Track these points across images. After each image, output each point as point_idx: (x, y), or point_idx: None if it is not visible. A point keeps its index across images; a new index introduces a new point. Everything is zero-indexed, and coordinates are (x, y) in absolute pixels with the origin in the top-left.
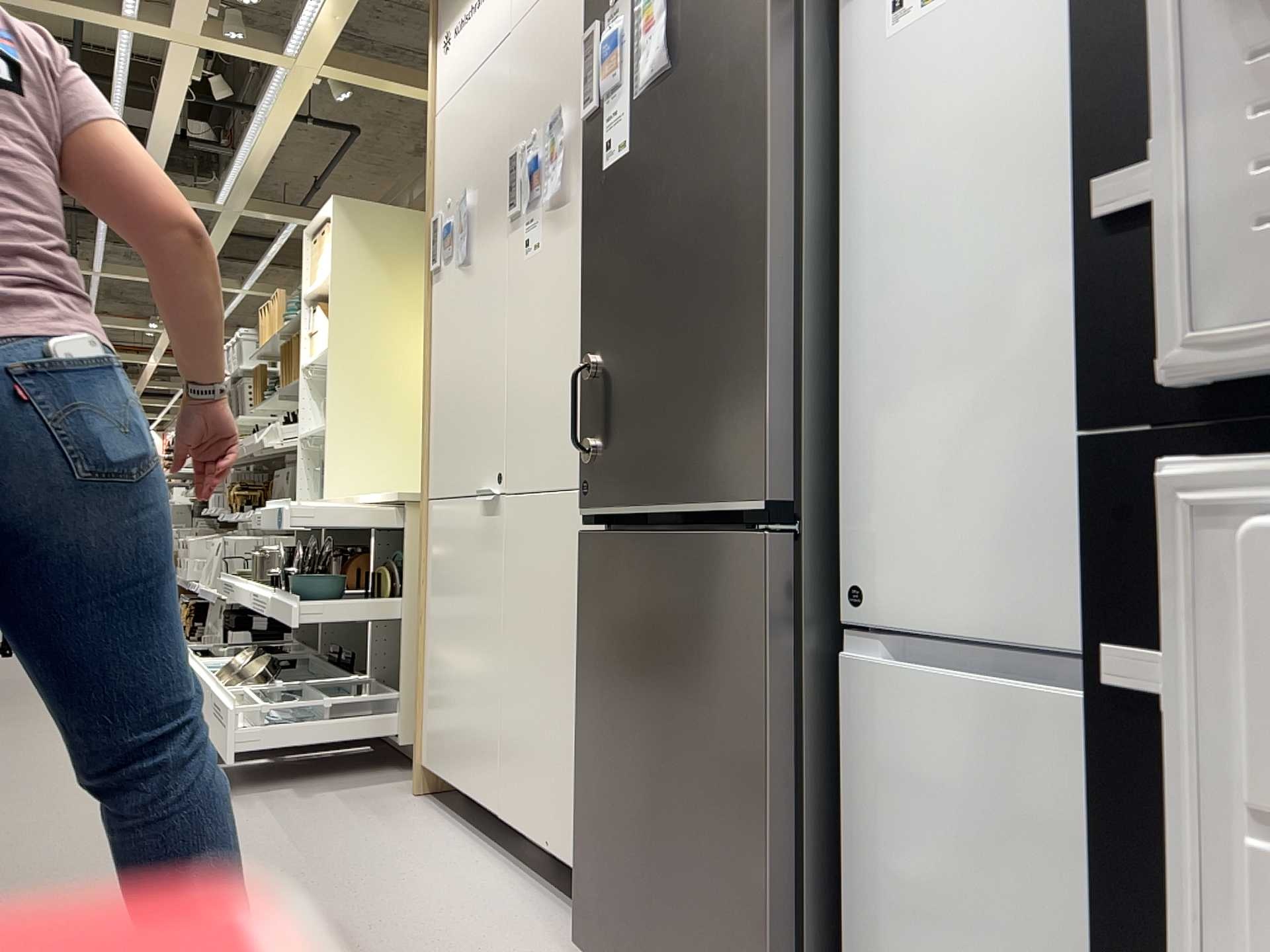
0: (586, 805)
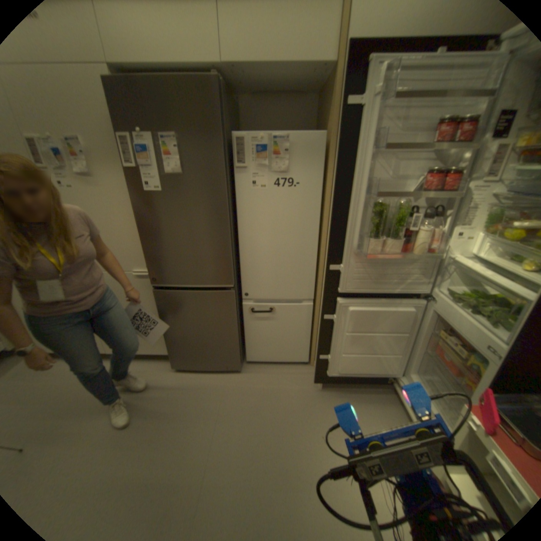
0: (169, 344)
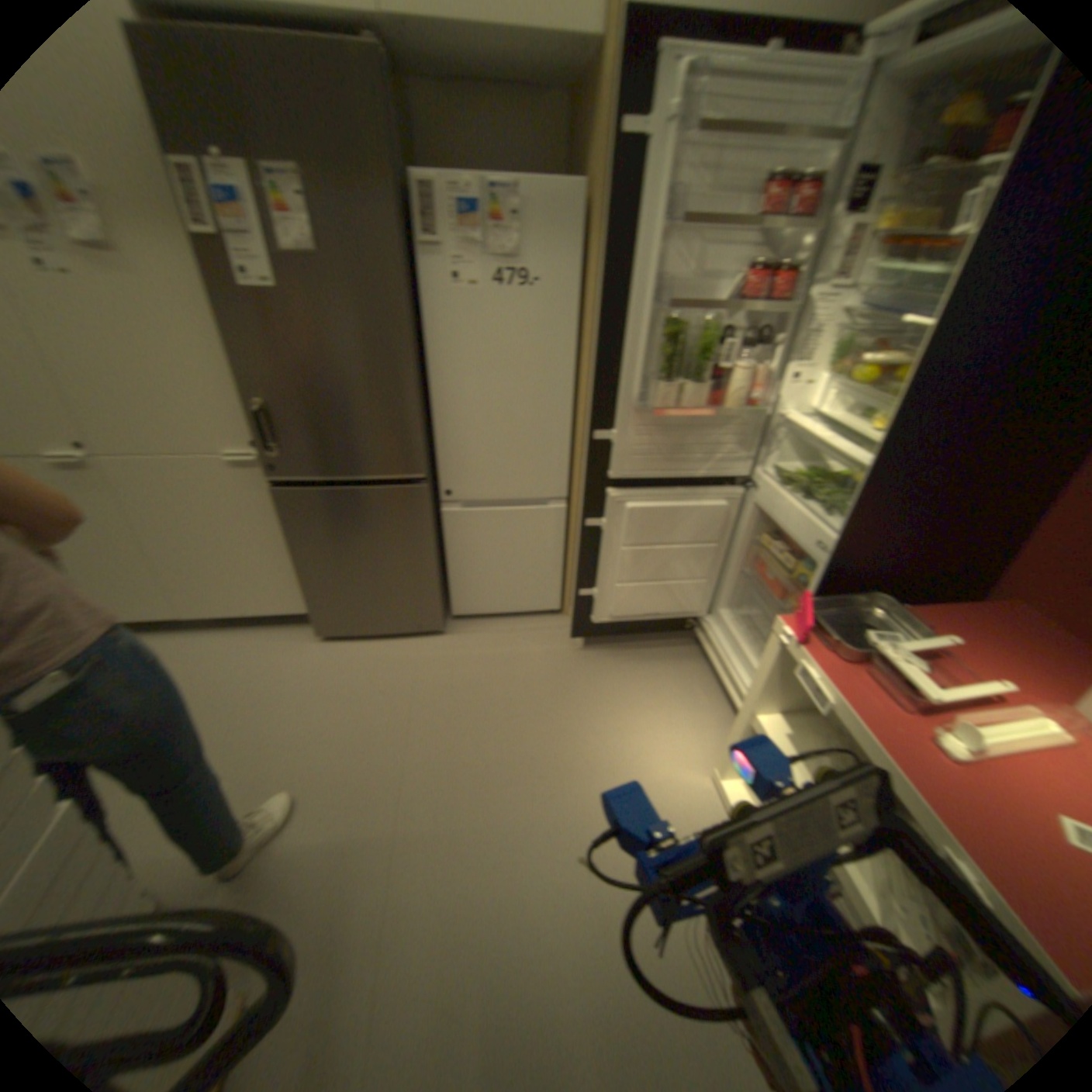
0: (304, 592)
